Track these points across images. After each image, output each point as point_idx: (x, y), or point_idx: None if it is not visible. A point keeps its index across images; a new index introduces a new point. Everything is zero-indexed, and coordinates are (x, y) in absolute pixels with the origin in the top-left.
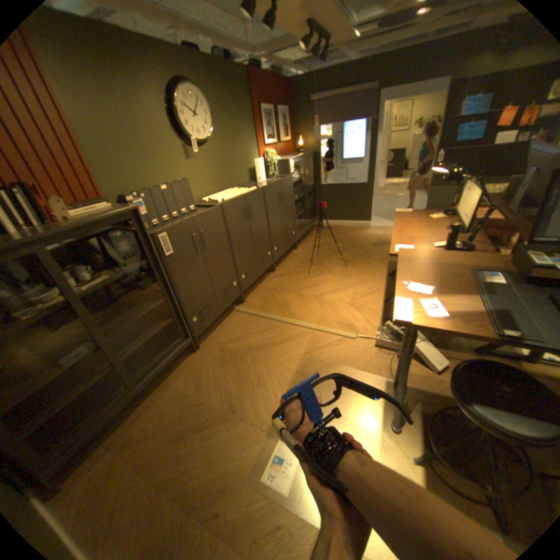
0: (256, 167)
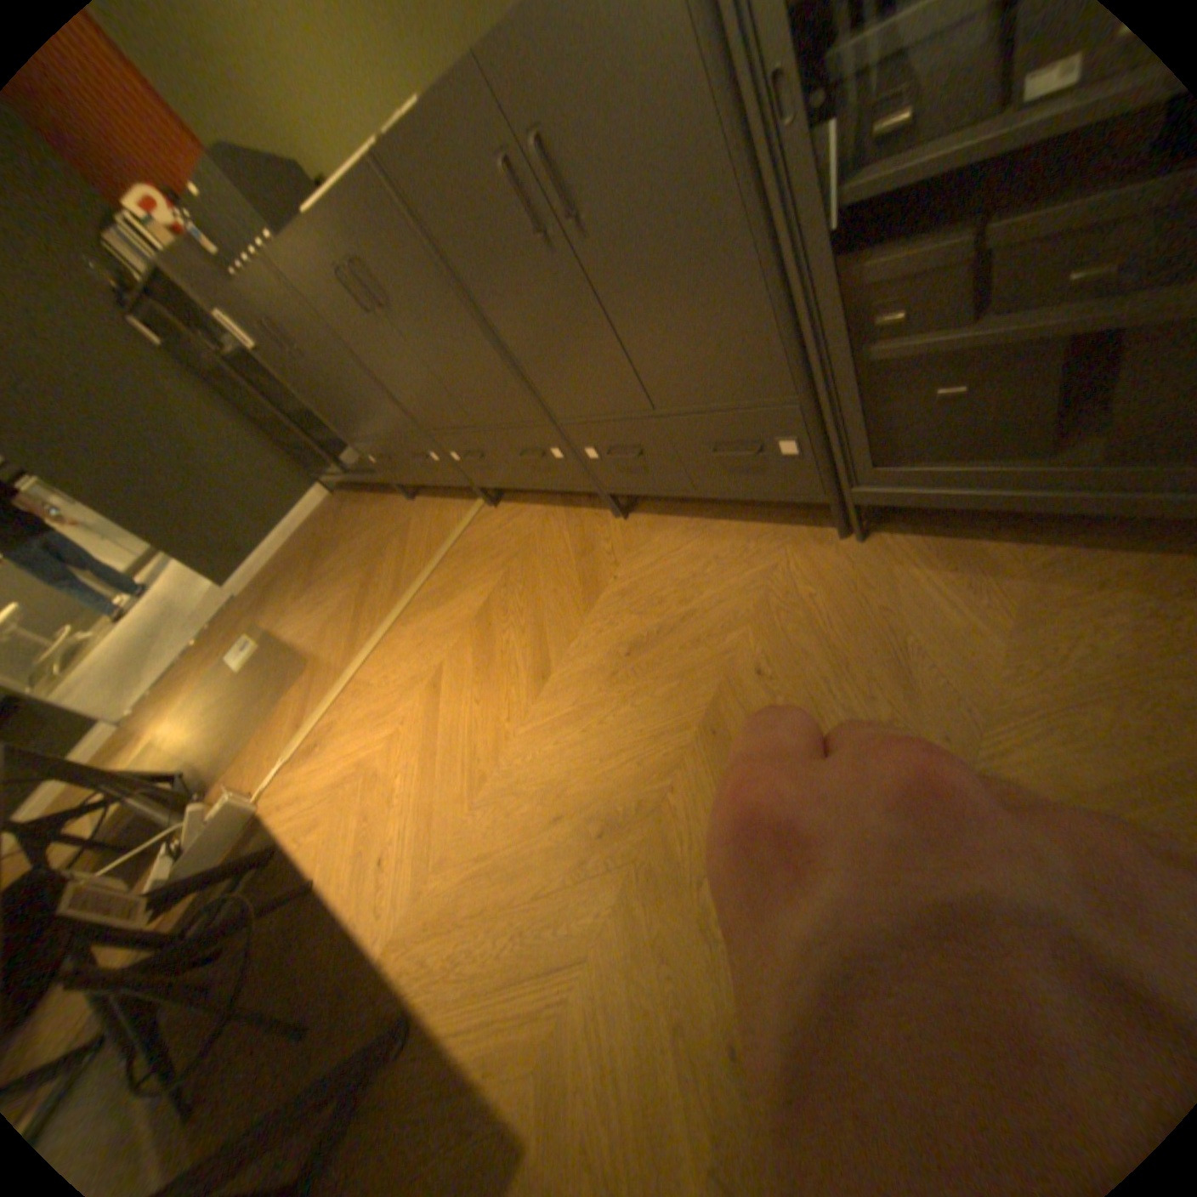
0: None
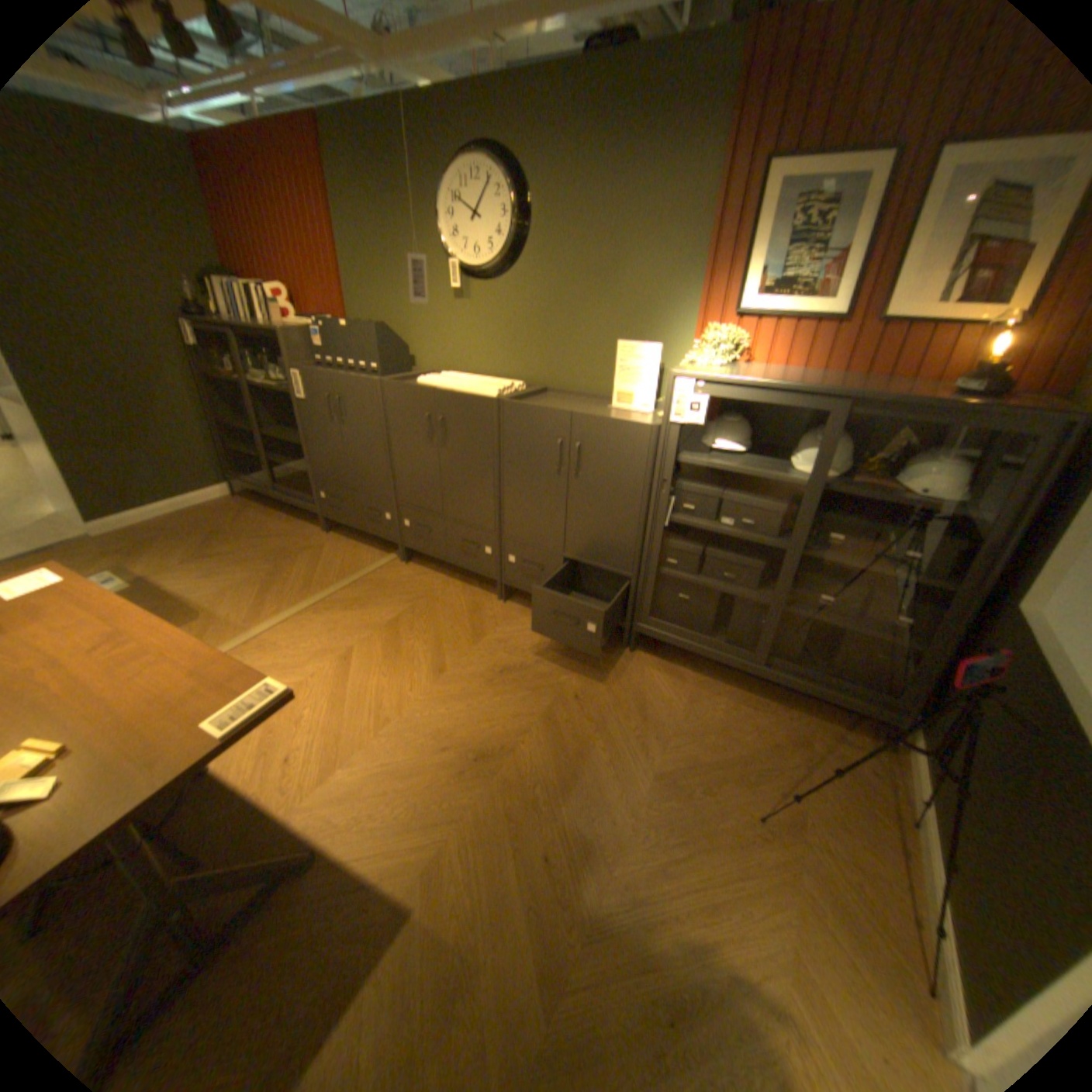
0: (620, 362)
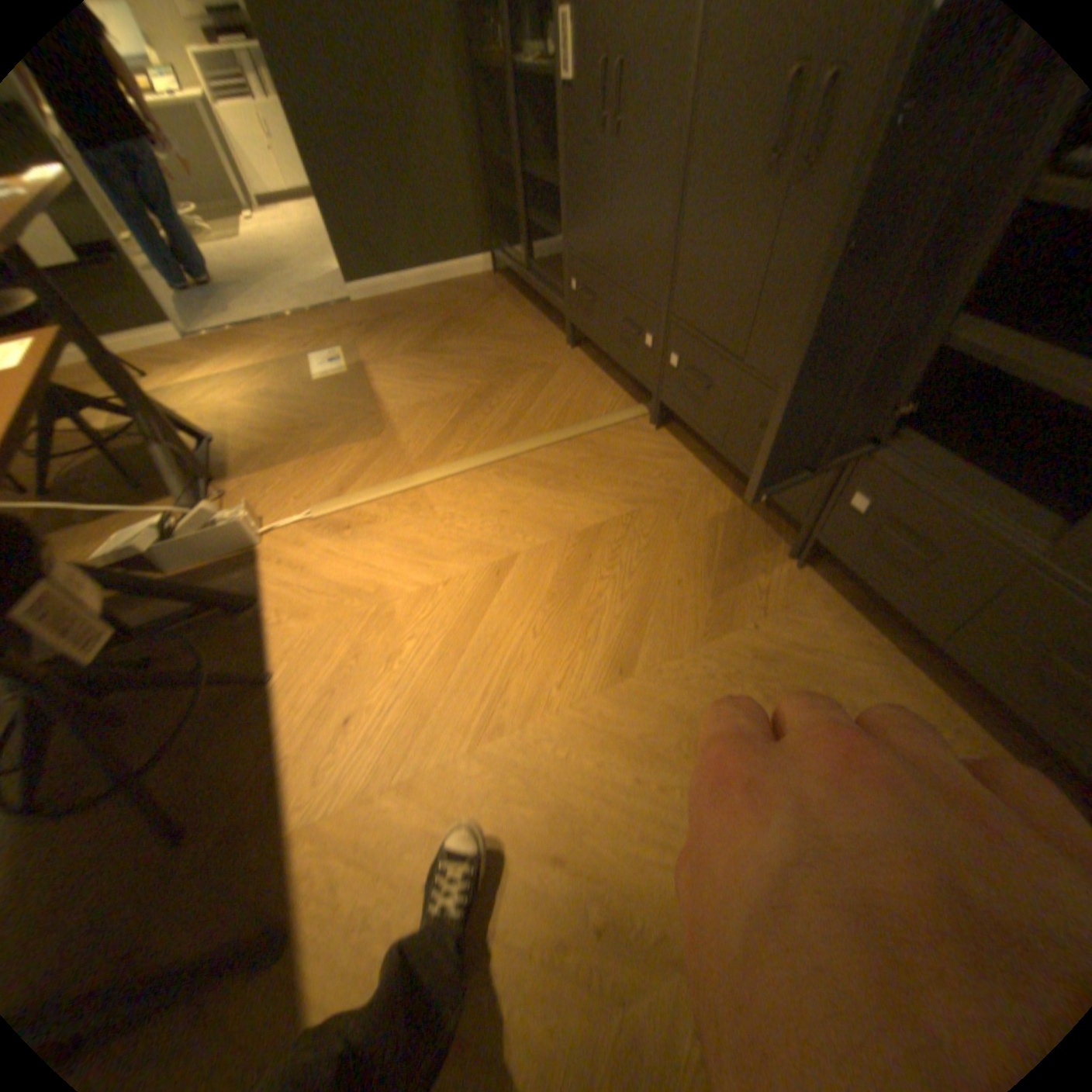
0: None
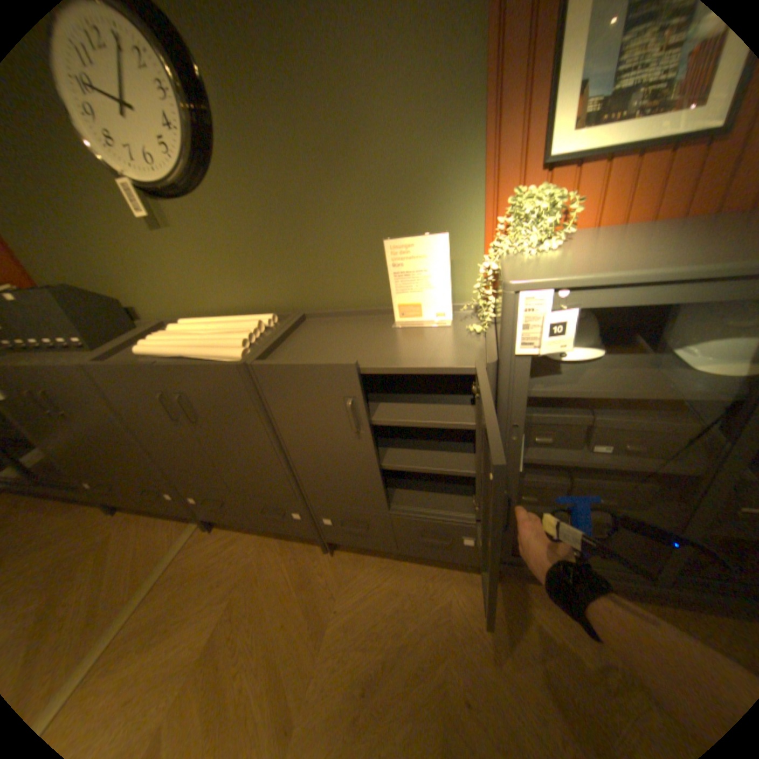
0: (392, 267)
